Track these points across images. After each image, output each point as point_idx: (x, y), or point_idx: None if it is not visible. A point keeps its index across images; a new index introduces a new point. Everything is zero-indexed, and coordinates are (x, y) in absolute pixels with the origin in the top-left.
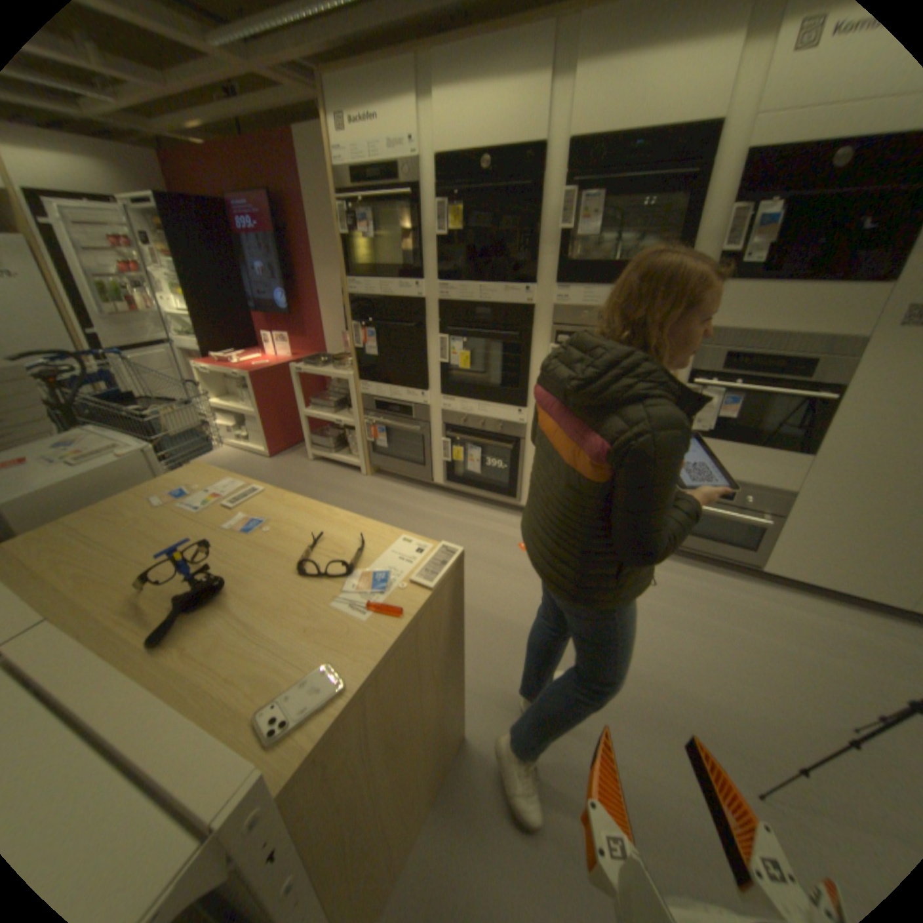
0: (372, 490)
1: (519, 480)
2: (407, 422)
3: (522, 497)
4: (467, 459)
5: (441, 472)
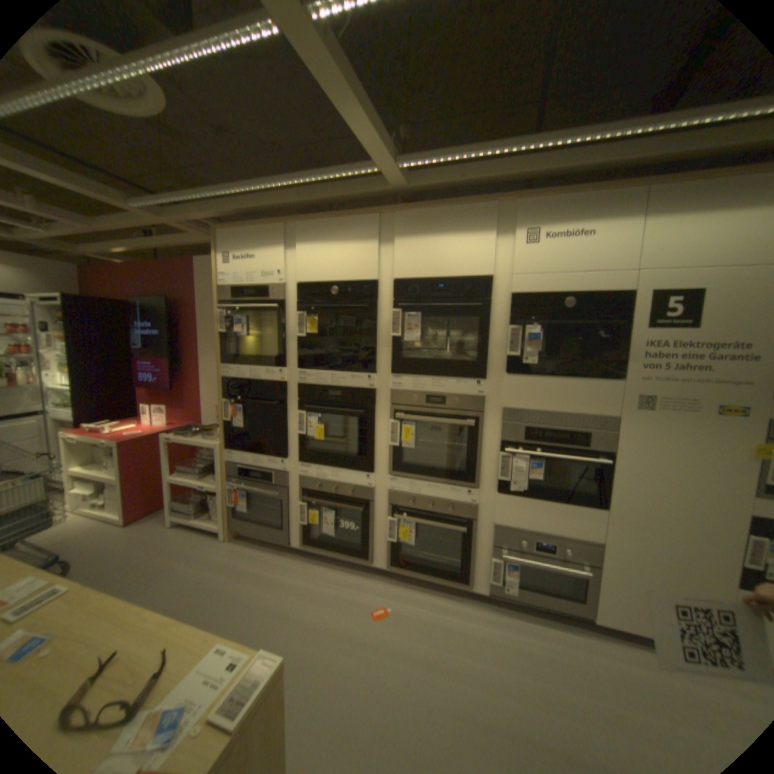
0: (227, 558)
1: (371, 541)
2: (267, 488)
3: (375, 559)
4: (323, 522)
5: (298, 535)
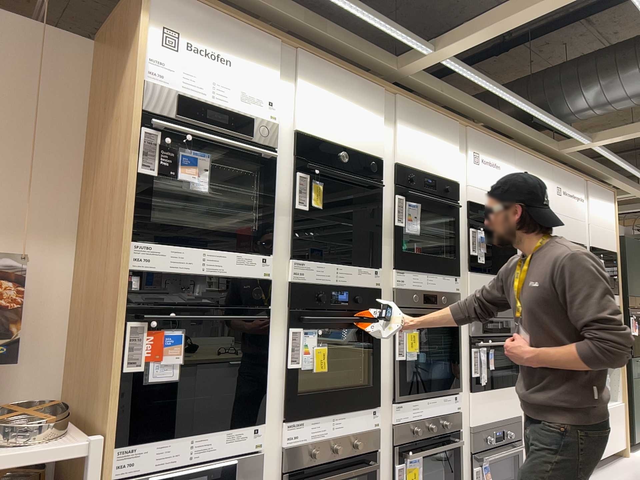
0: None
1: None
2: None
3: None
4: None
5: None
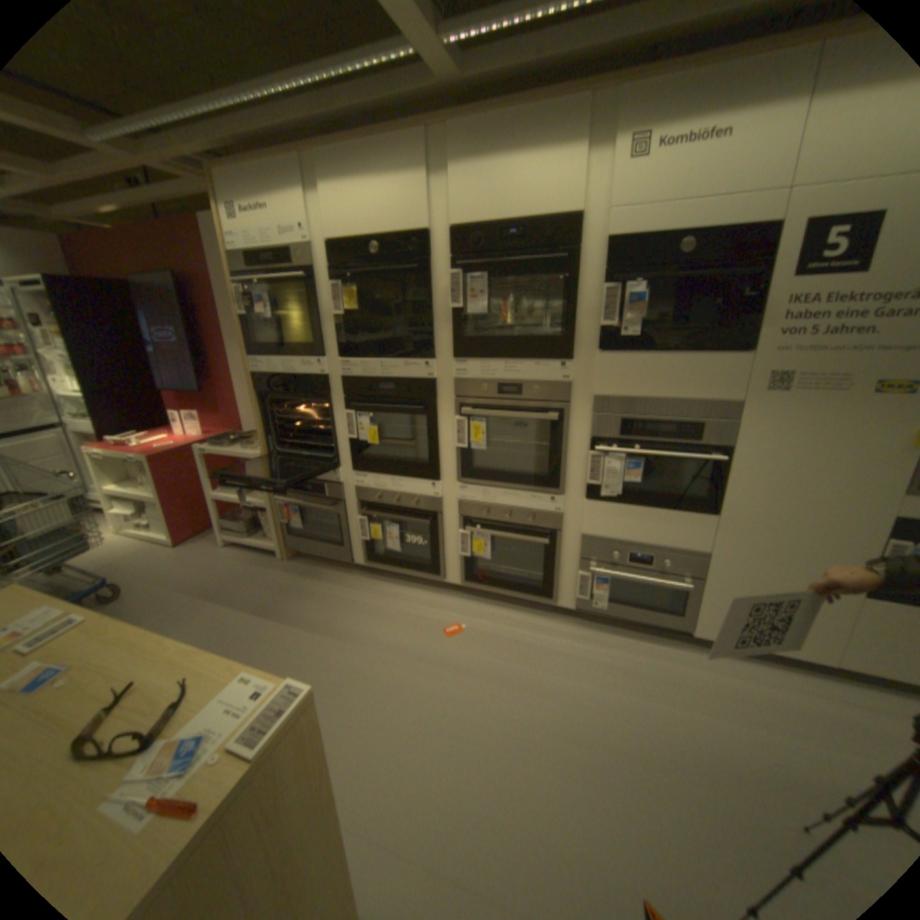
0: (287, 577)
1: (442, 556)
2: (321, 501)
3: (447, 574)
4: (387, 537)
5: (361, 552)
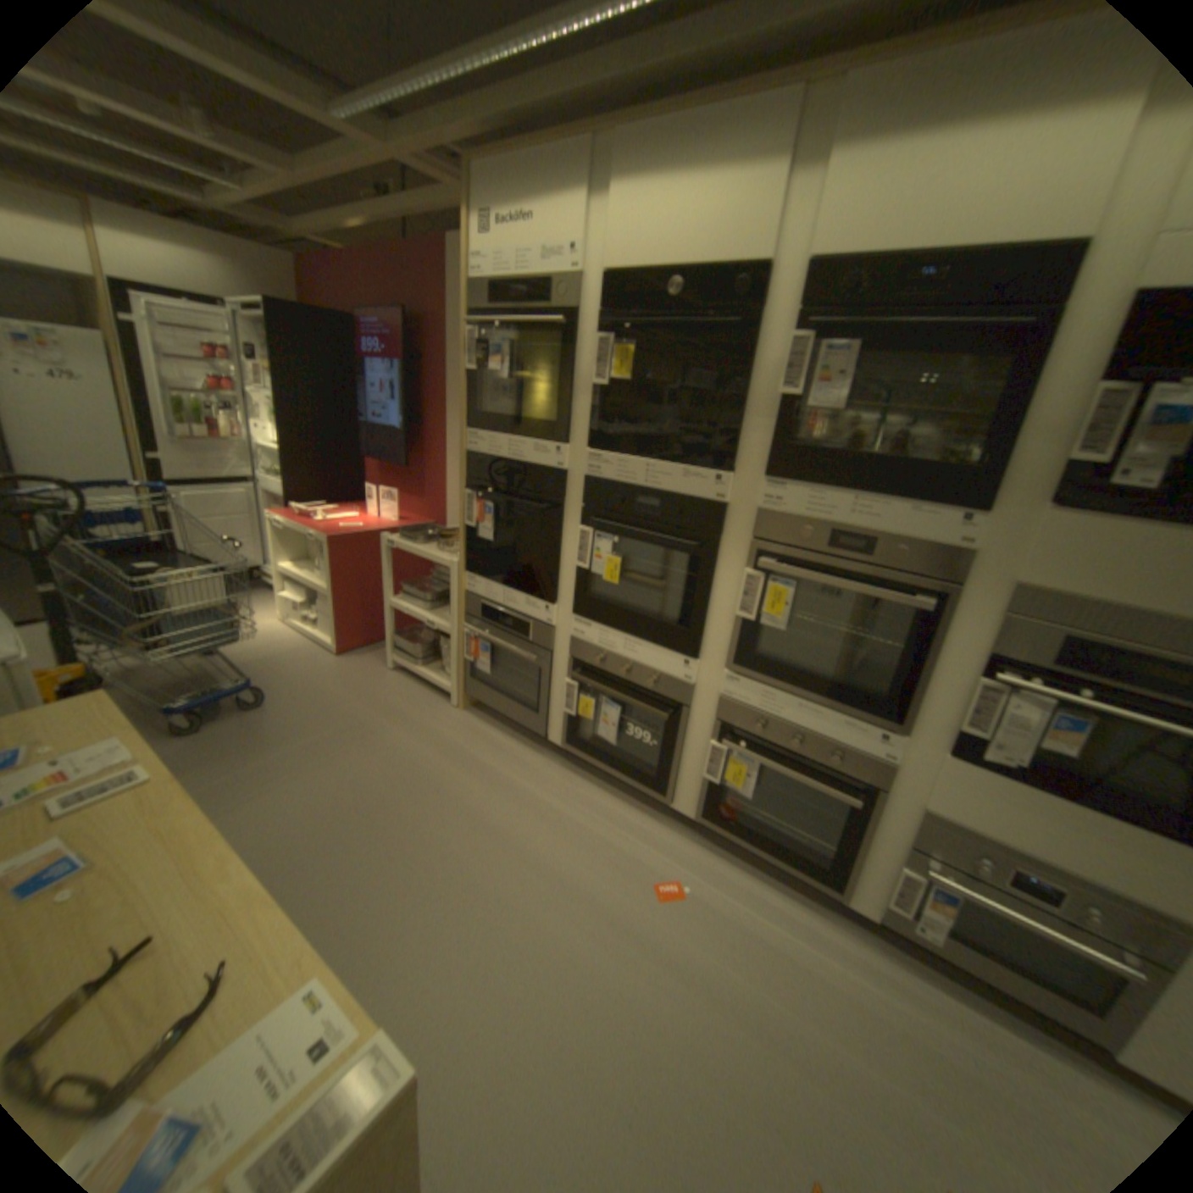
0: (458, 734)
1: (675, 769)
2: (522, 644)
3: (678, 797)
4: (601, 717)
5: (560, 727)
